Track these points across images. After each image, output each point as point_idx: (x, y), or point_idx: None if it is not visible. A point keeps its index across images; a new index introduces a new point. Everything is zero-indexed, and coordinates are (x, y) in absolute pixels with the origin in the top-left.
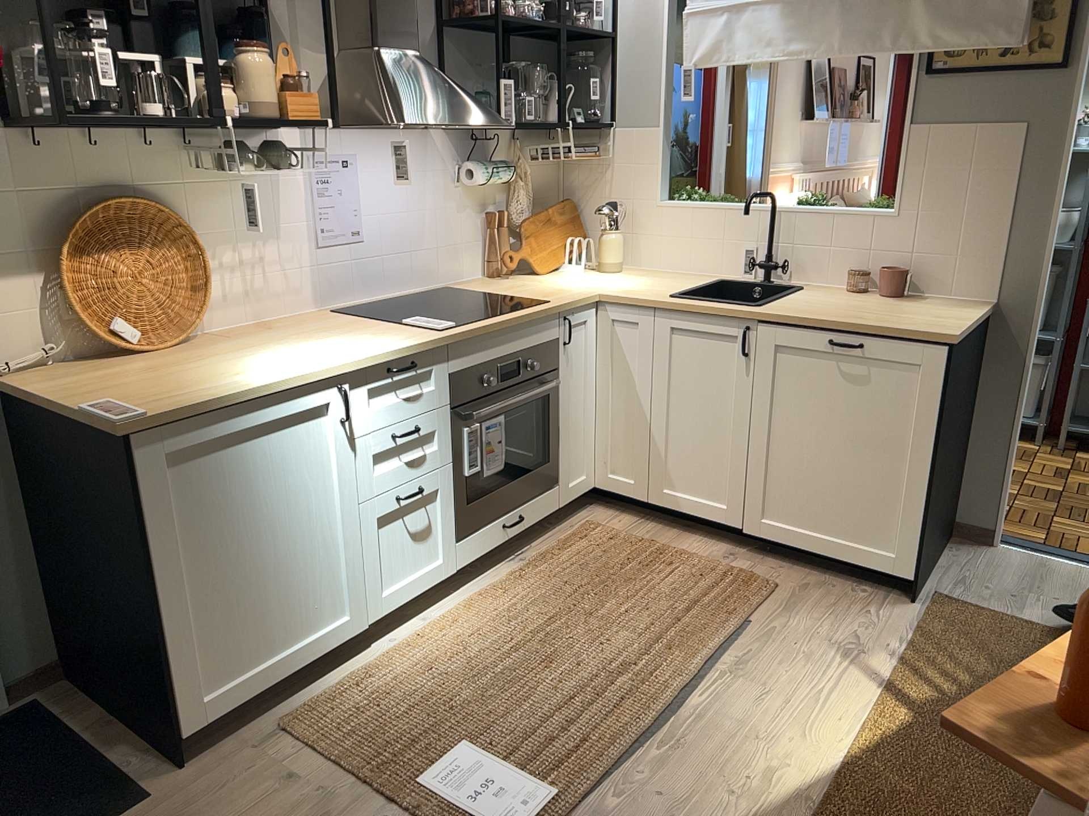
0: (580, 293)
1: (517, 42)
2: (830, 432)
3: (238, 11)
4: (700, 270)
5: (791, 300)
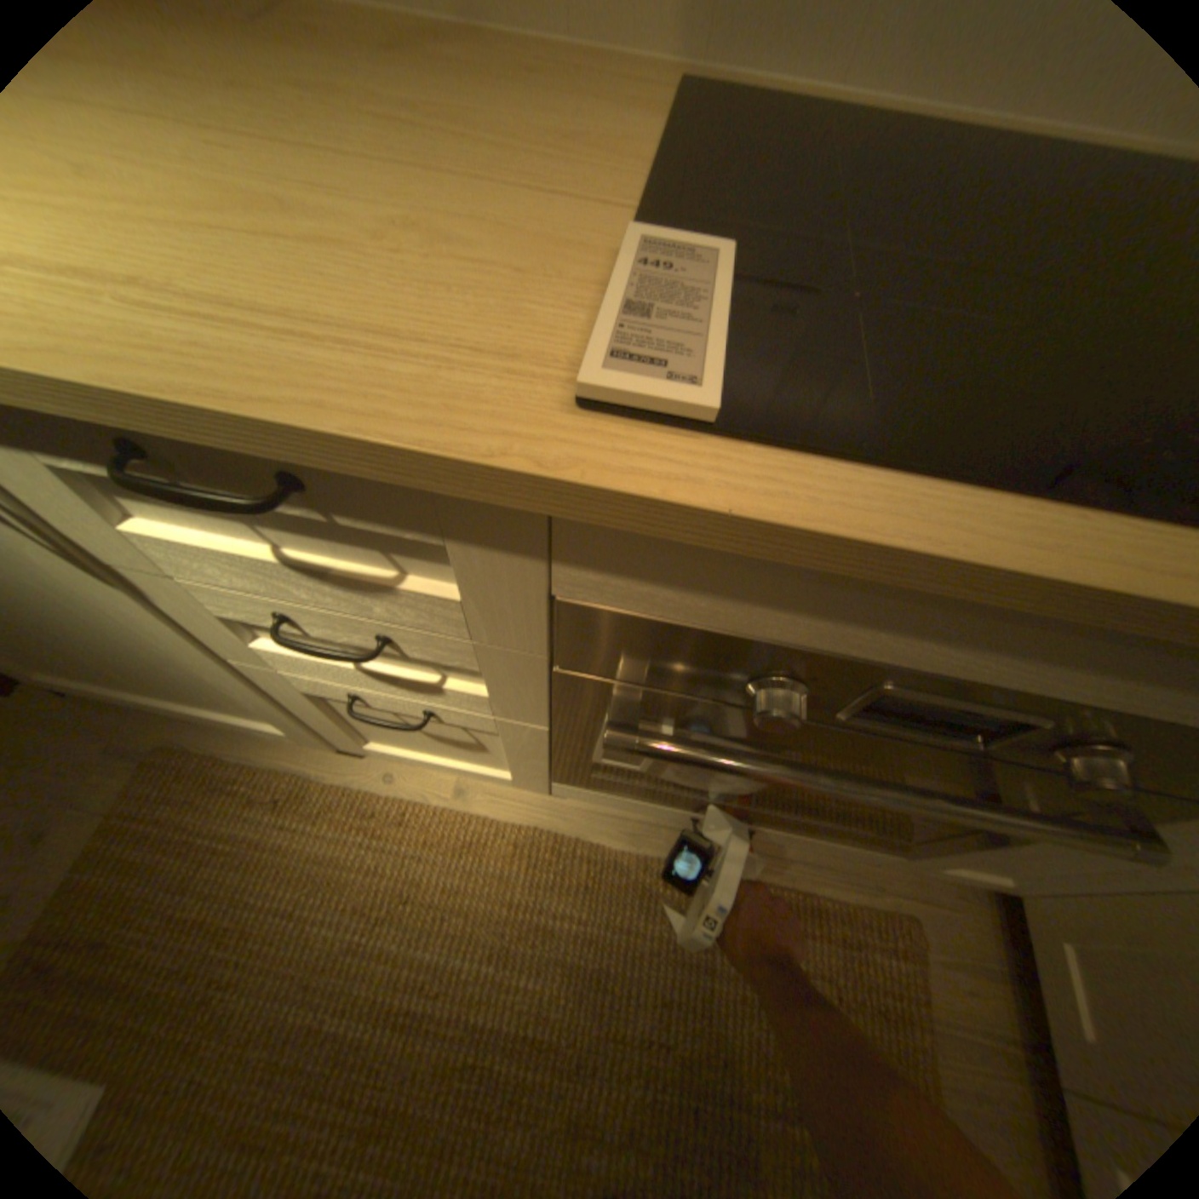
0: None
1: None
2: None
3: None
4: None
5: None
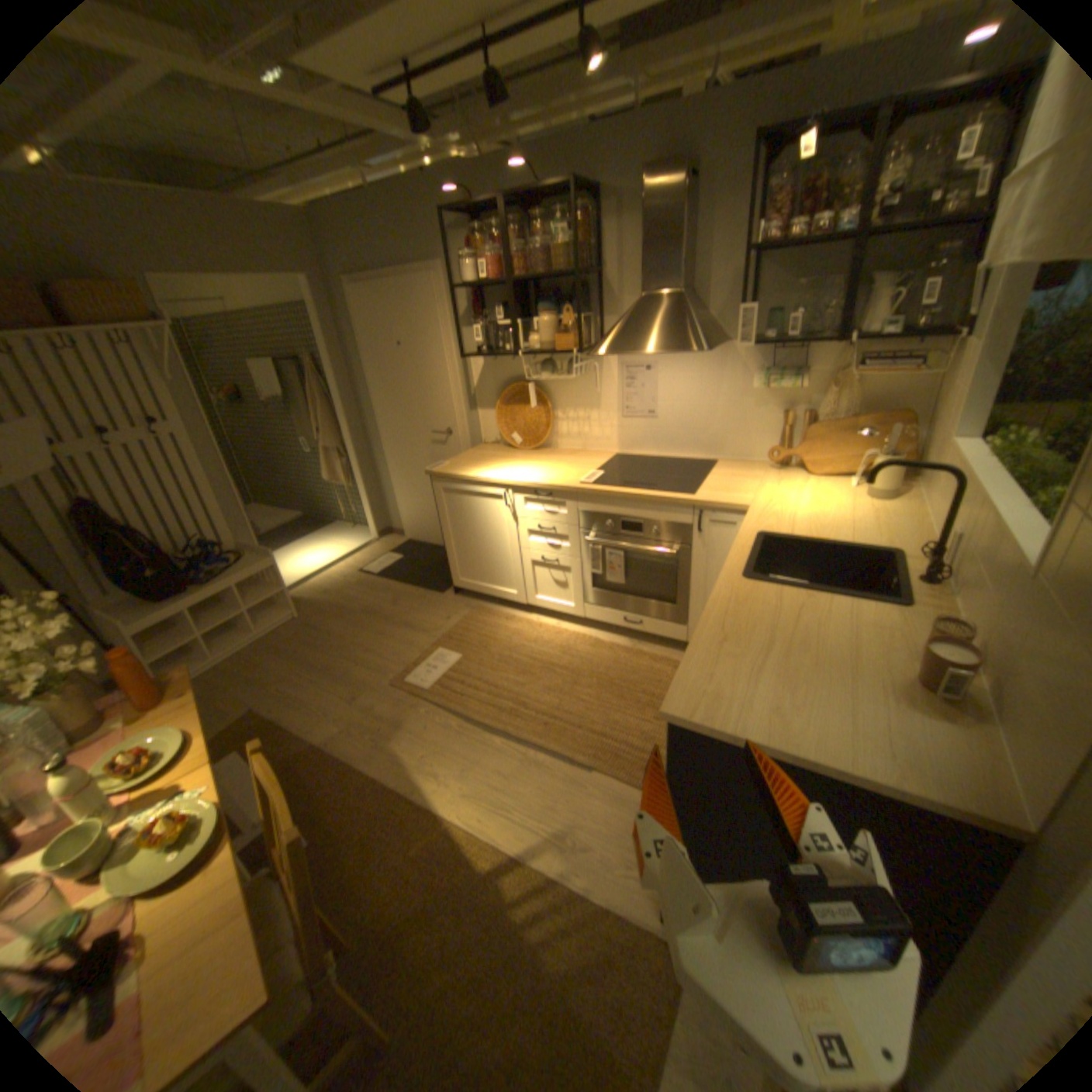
0: (739, 500)
1: (882, 240)
2: None
3: (584, 282)
4: (939, 534)
5: (805, 598)
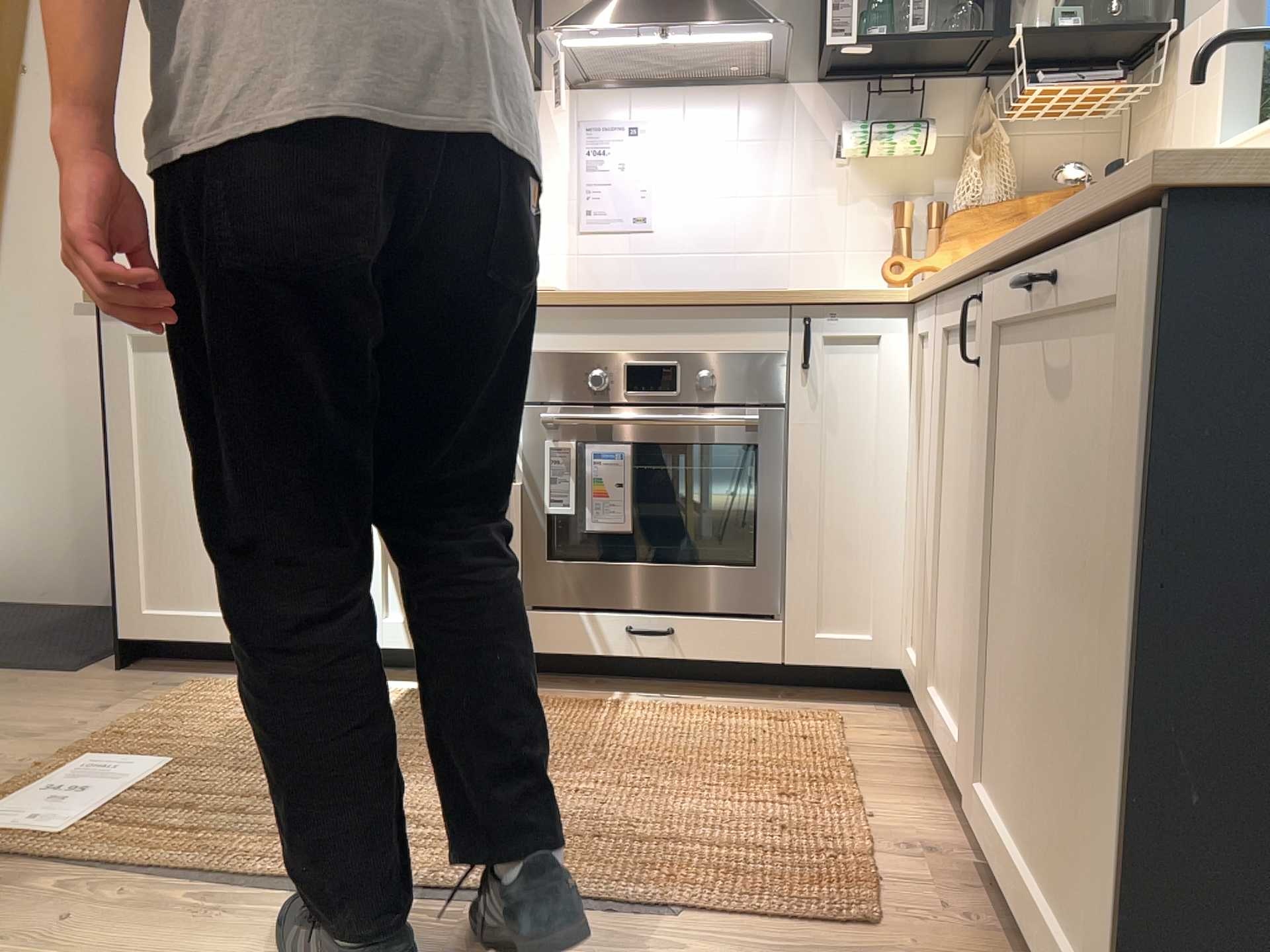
0: (883, 292)
1: None
2: (1050, 558)
3: None
4: None
5: None
